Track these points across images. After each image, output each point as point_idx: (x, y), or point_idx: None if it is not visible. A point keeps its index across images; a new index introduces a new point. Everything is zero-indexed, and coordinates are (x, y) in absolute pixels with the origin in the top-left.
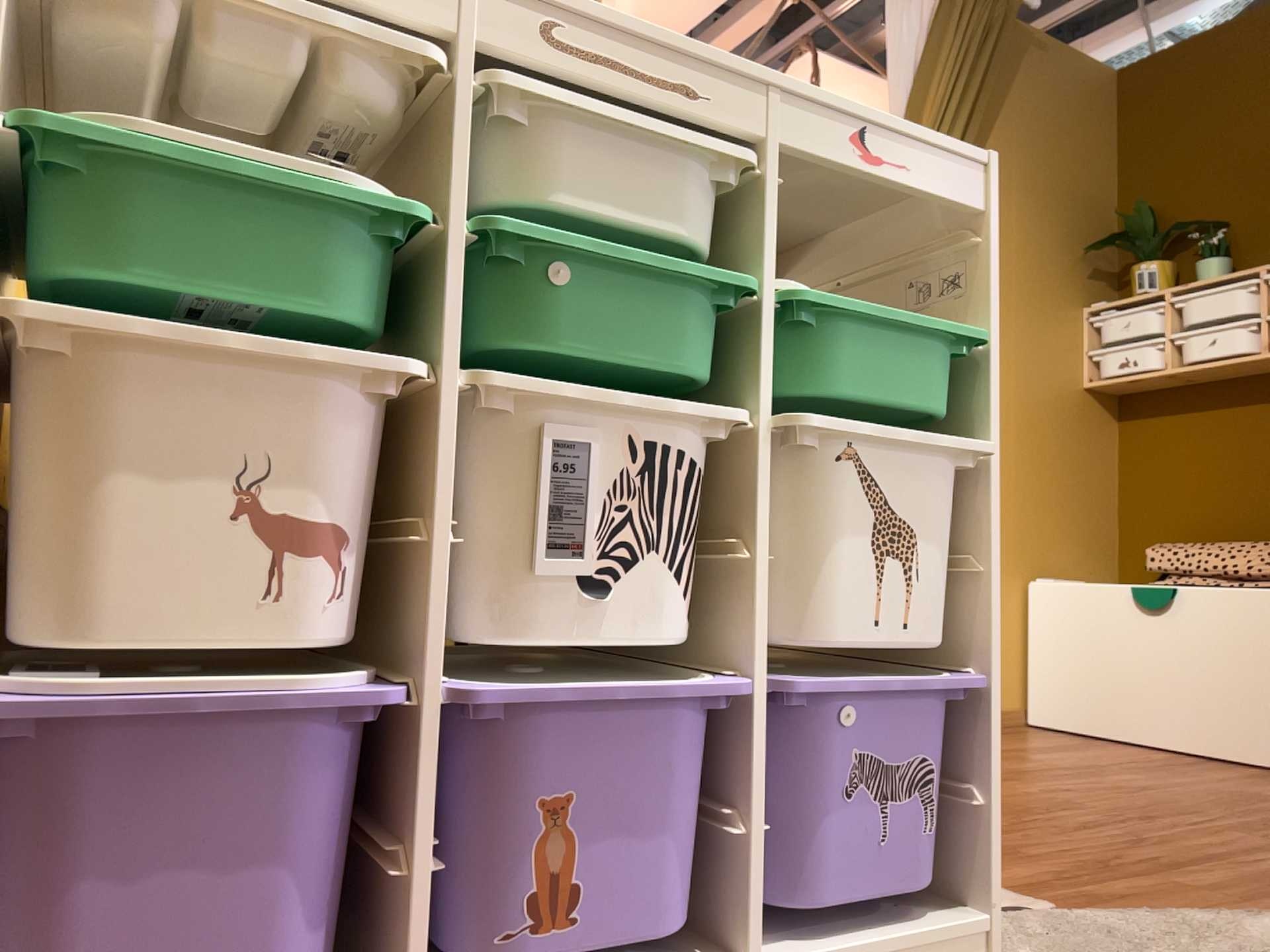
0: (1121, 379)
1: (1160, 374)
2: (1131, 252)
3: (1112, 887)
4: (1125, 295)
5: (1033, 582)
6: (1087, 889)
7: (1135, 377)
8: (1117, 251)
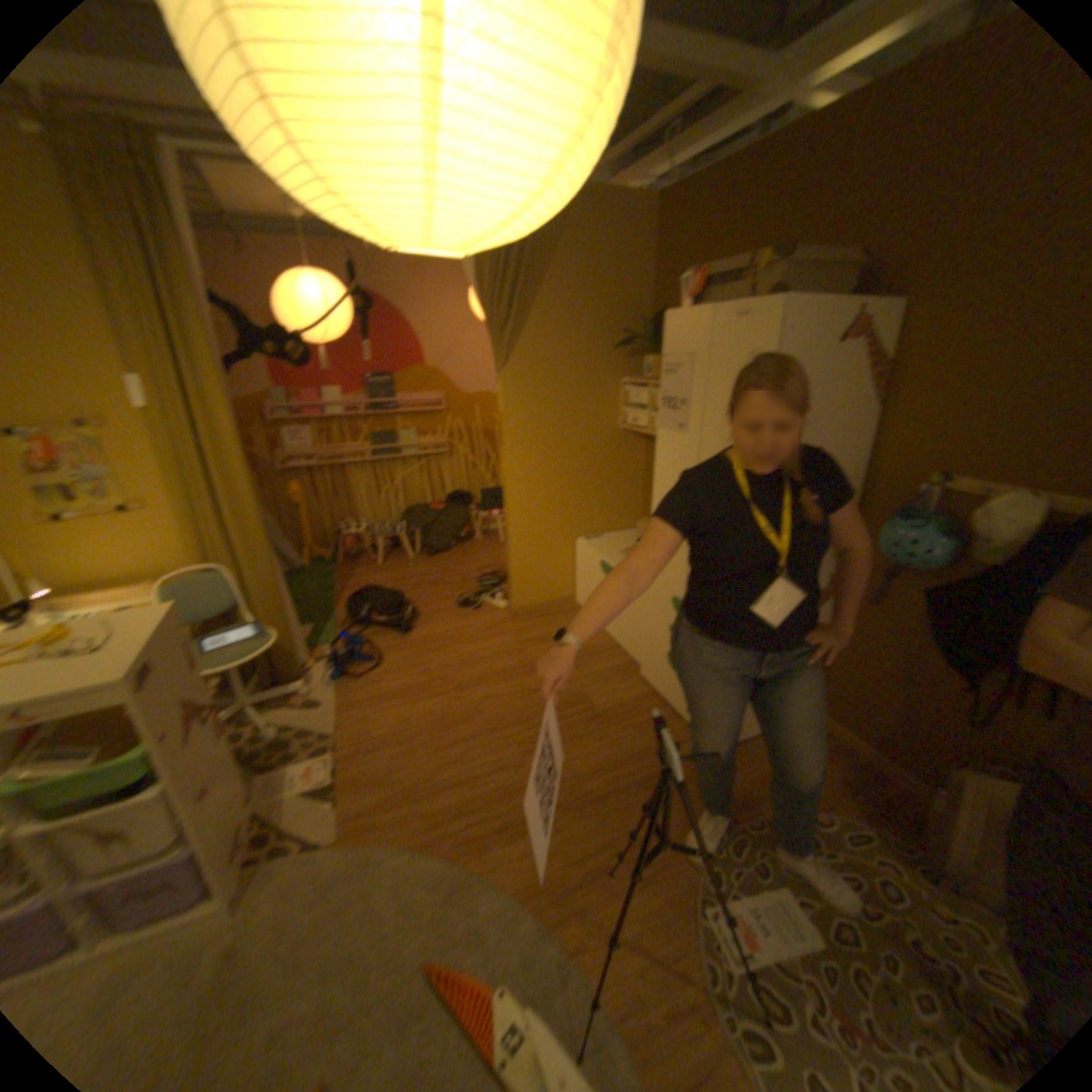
0: (634, 431)
1: (647, 434)
2: (647, 346)
3: (379, 827)
4: (644, 374)
5: (576, 545)
6: (365, 831)
7: (639, 432)
8: (638, 346)
